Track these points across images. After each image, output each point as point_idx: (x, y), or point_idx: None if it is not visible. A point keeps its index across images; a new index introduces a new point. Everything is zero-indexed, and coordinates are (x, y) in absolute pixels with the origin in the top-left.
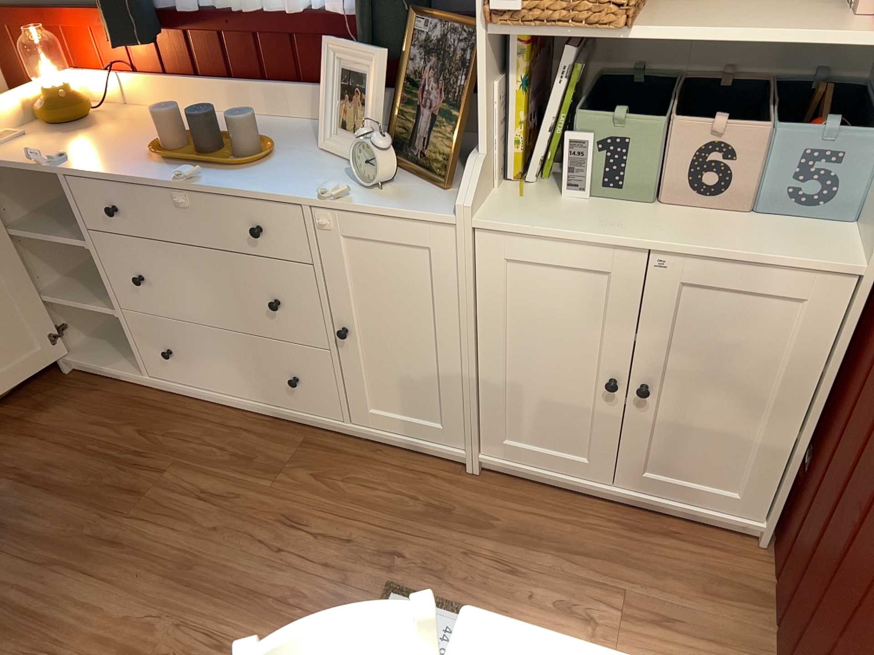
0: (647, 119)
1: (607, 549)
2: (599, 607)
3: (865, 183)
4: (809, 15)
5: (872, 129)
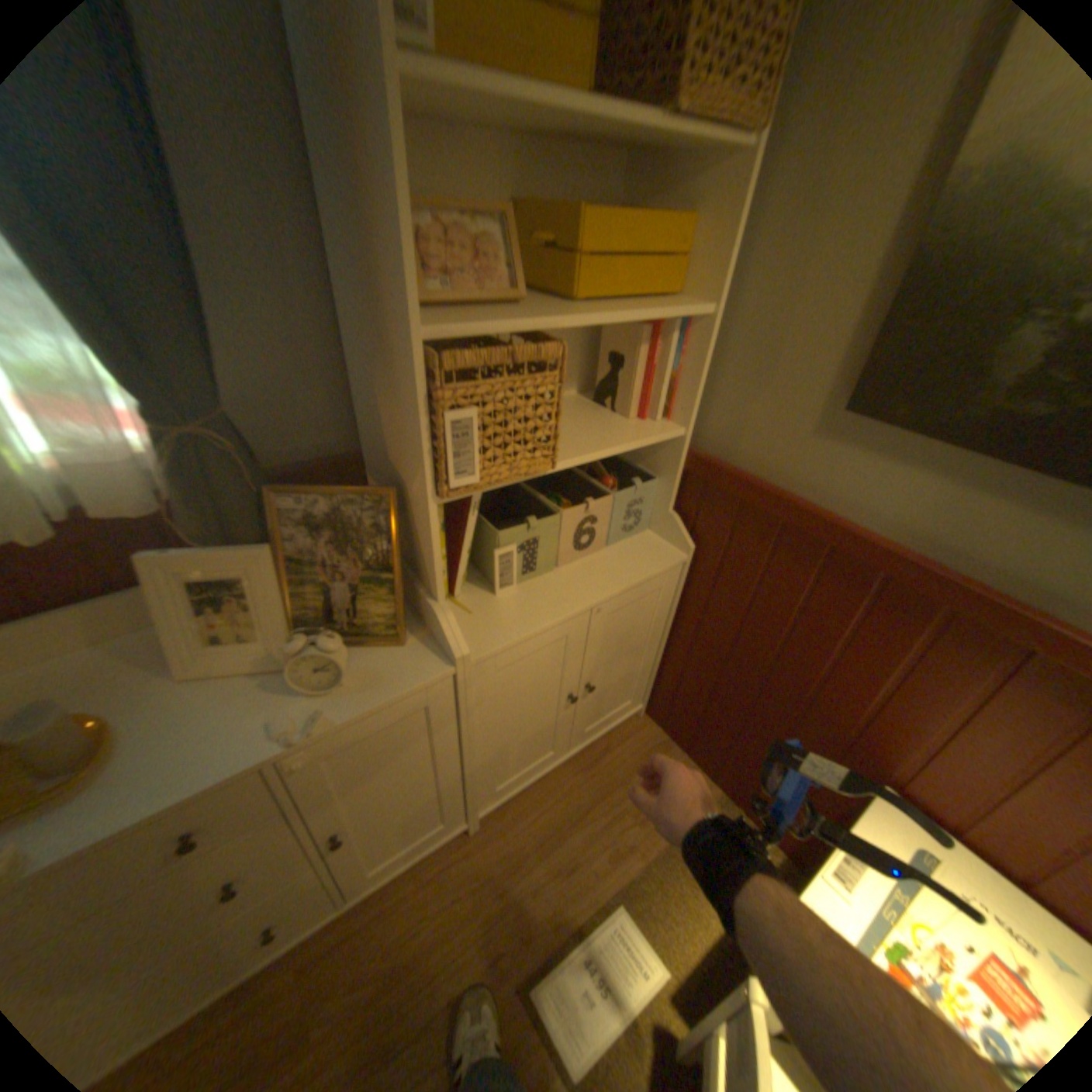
0: (546, 513)
1: (597, 796)
2: (632, 837)
3: (658, 504)
4: (597, 414)
5: (648, 473)
